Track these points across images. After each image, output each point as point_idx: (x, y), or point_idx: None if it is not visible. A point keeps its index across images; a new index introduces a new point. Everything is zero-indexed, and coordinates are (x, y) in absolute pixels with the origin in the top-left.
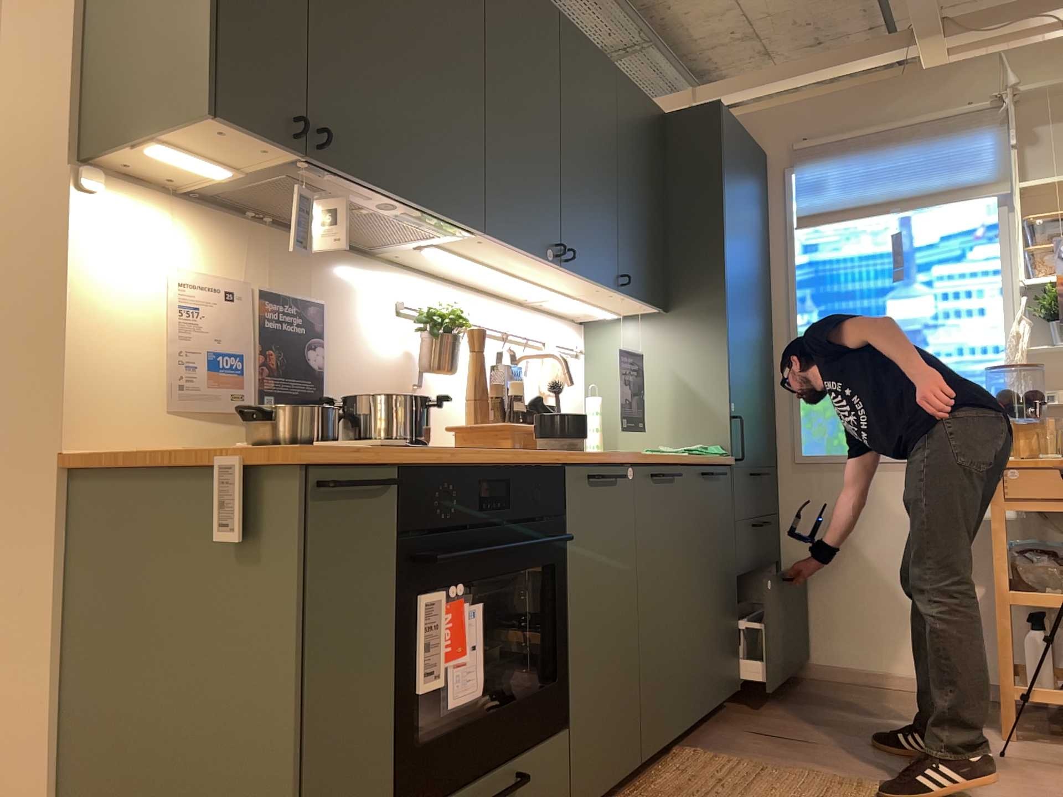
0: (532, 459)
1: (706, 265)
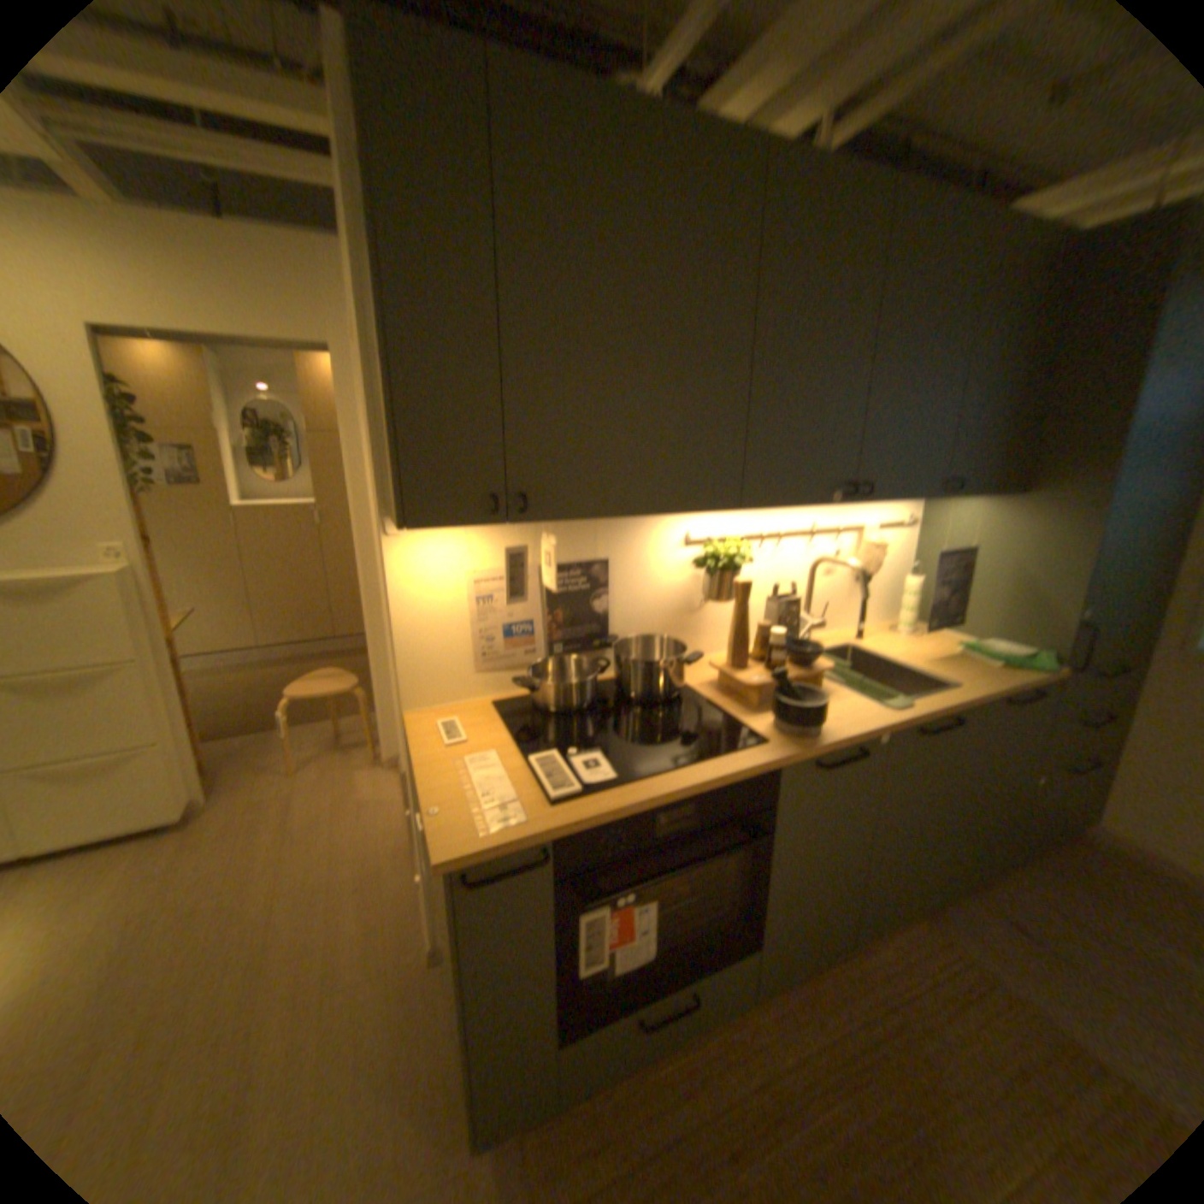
0: (735, 770)
1: (1092, 444)
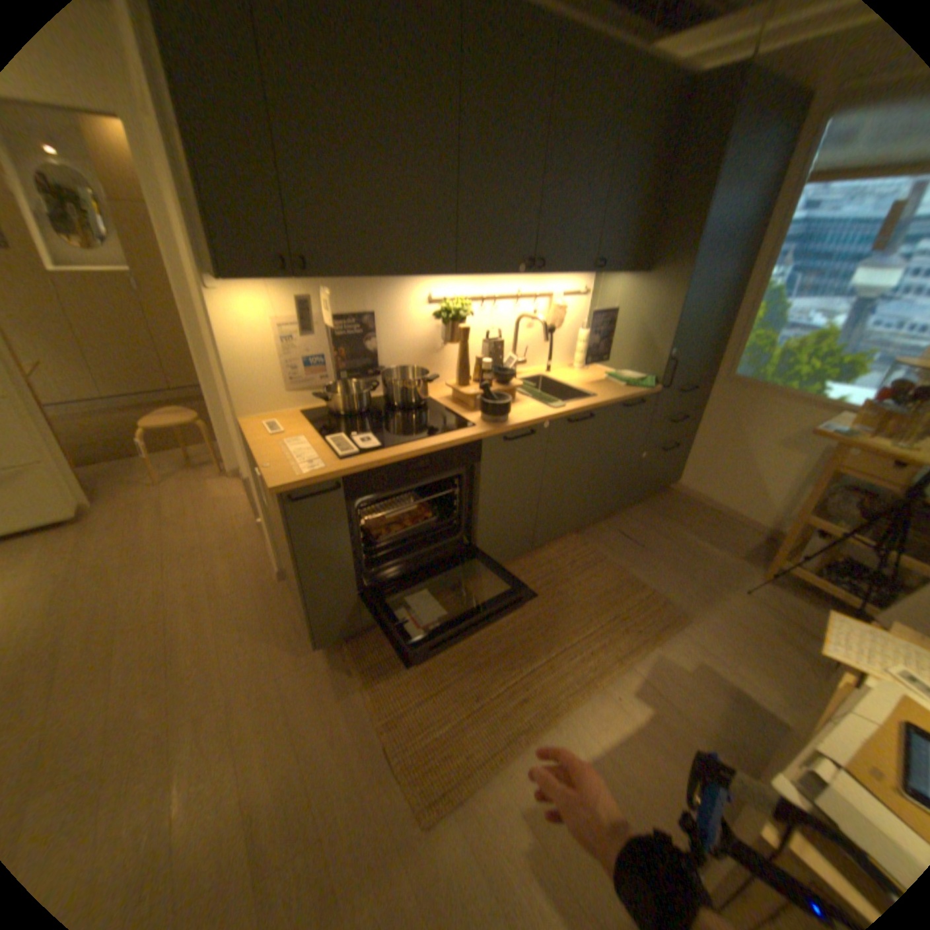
0: (452, 442)
1: (684, 239)
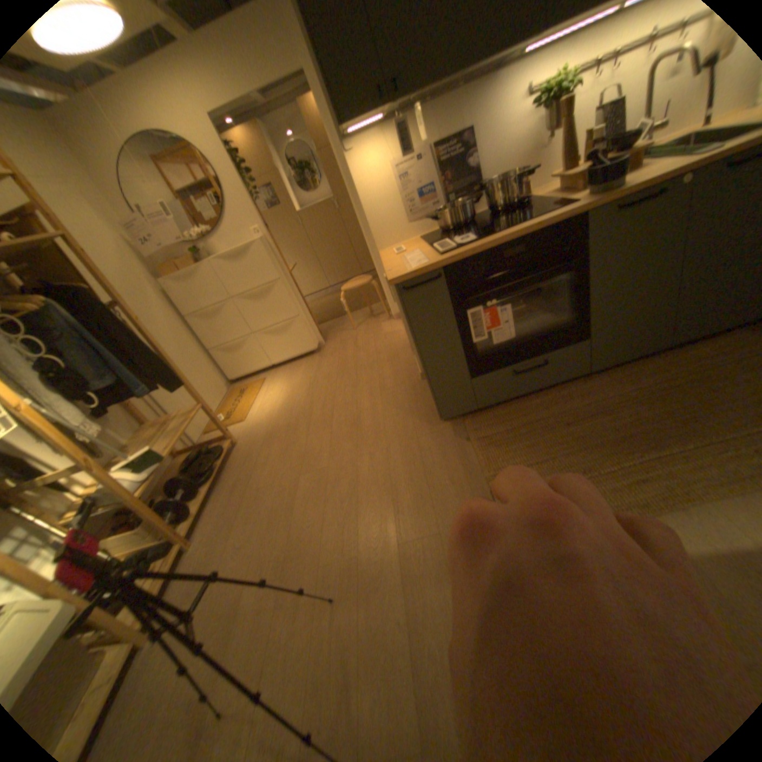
0: (551, 219)
1: None
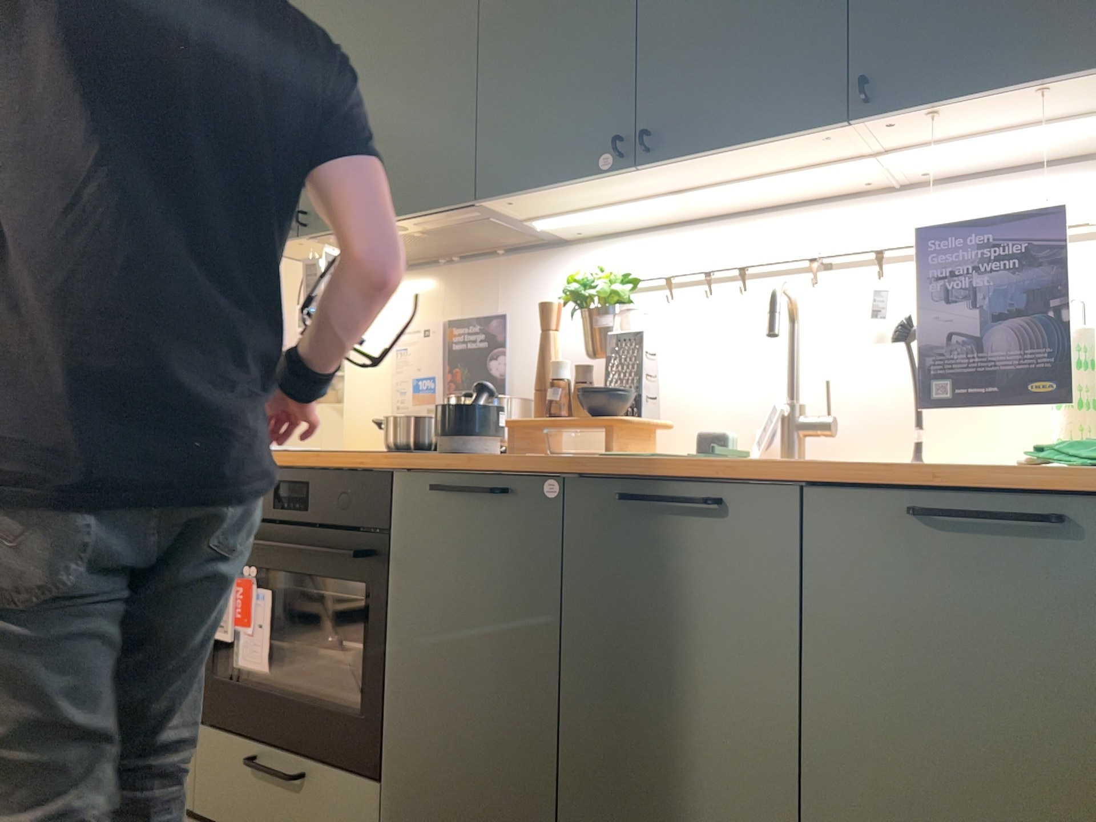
0: (347, 461)
1: None
